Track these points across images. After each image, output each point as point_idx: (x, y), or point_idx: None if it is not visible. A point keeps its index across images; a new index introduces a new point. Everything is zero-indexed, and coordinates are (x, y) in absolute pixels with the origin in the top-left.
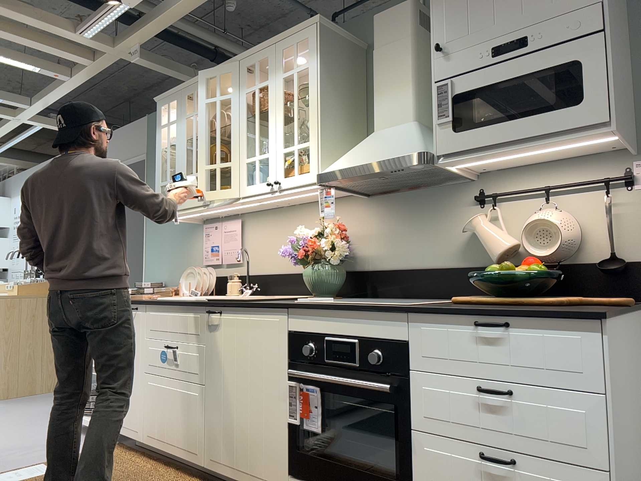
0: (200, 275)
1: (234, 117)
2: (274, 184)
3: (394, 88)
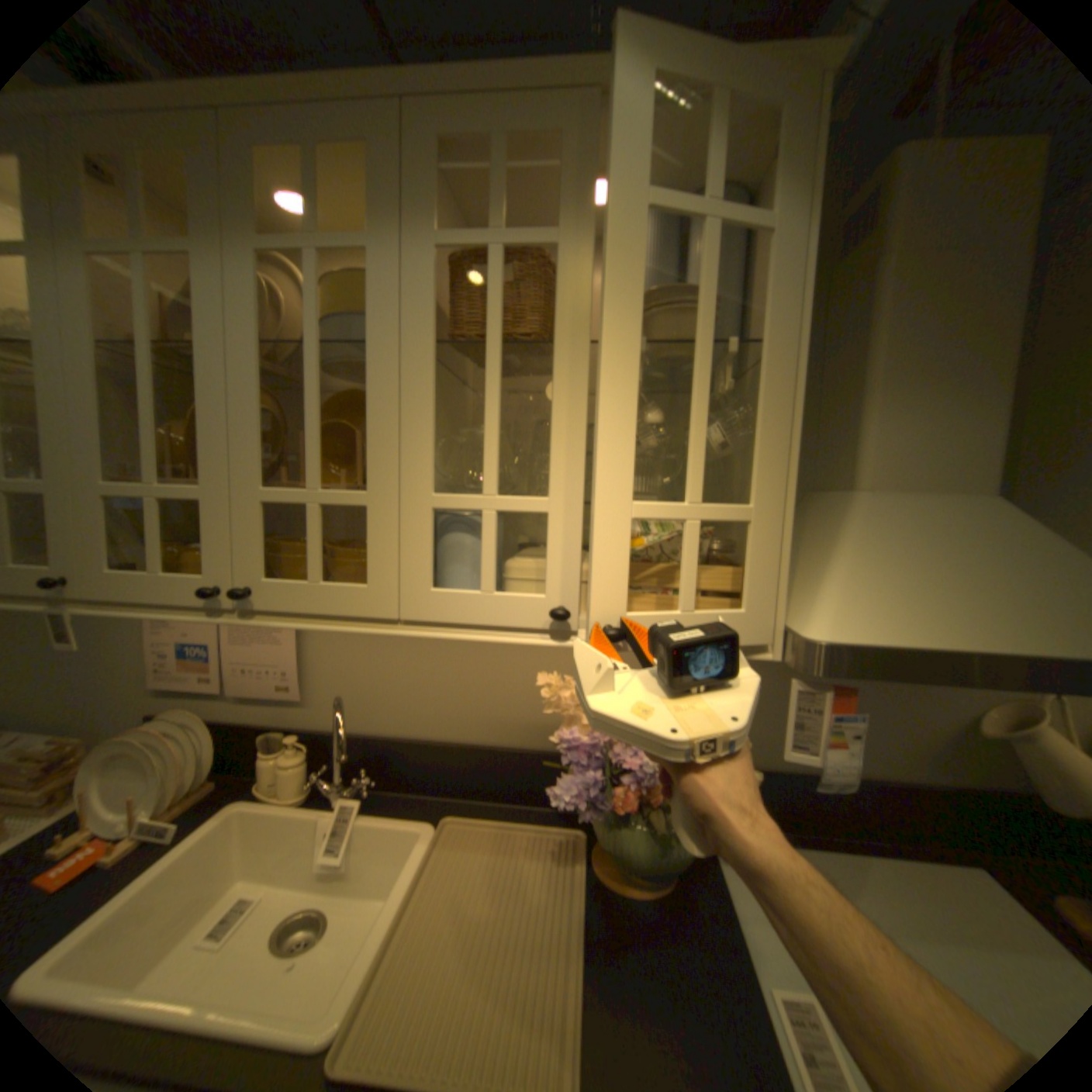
0: (165, 756)
1: (369, 320)
2: (575, 614)
3: (957, 386)
